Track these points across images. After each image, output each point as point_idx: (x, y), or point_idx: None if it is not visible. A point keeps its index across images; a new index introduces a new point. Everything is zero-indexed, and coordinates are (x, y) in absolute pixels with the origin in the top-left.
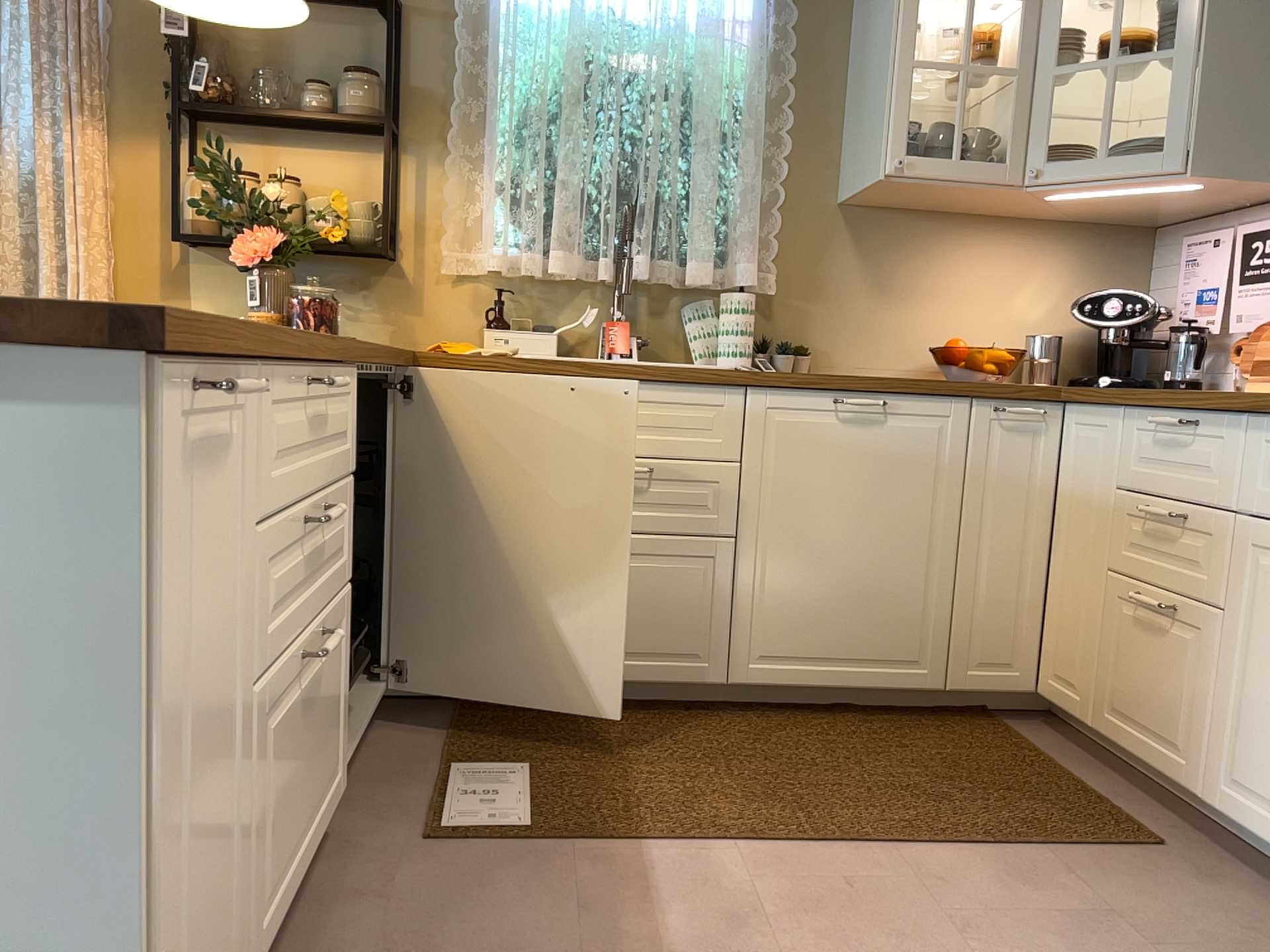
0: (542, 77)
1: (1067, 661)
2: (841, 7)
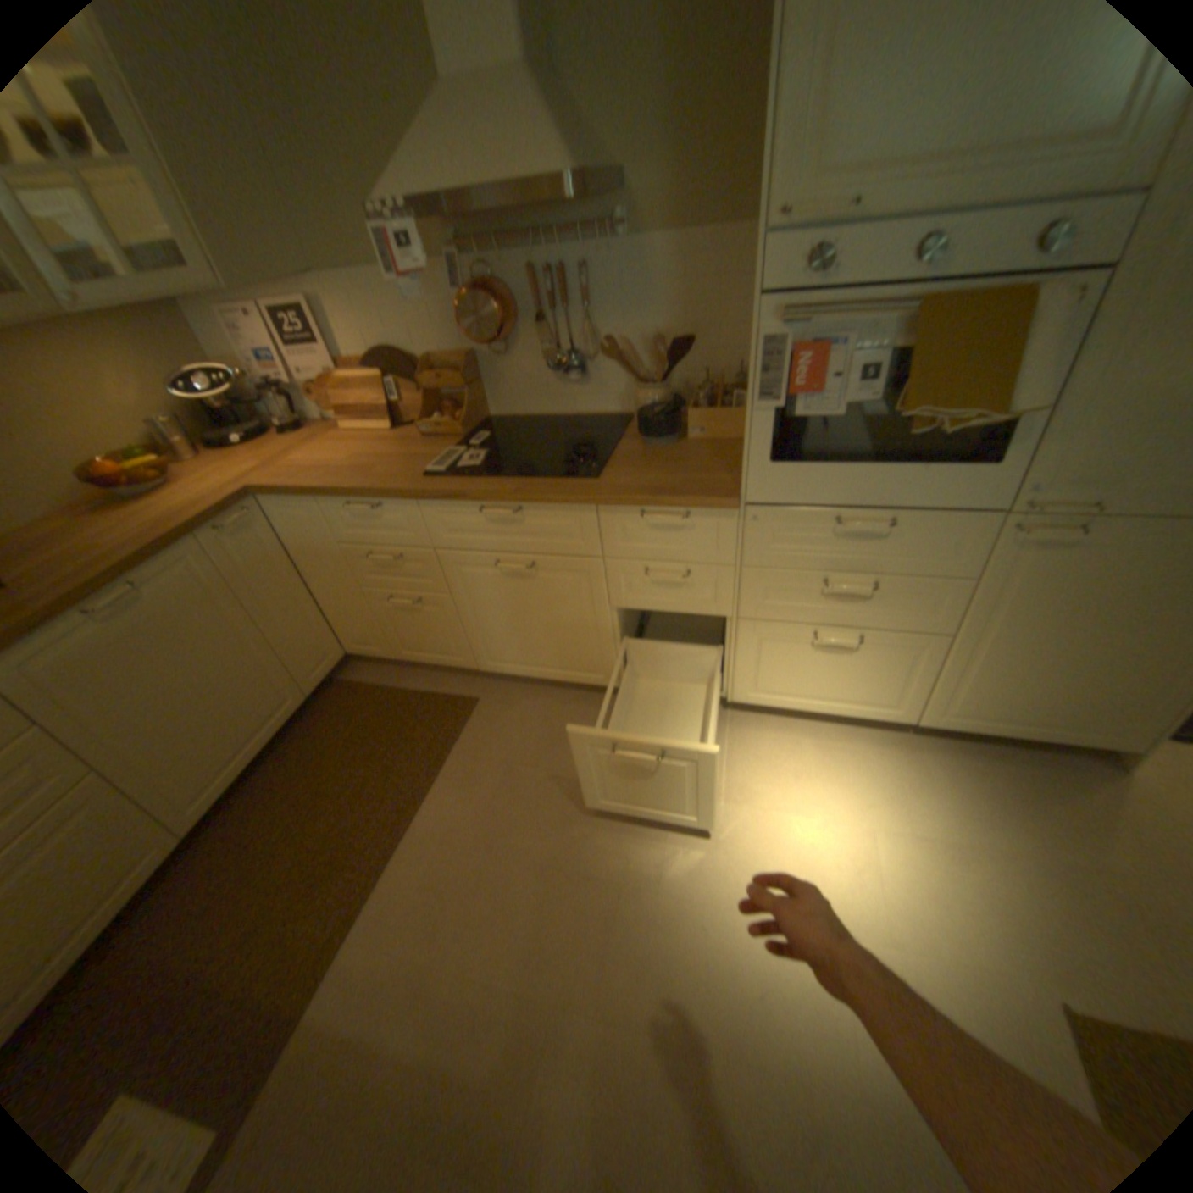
0: None
1: (357, 636)
2: None
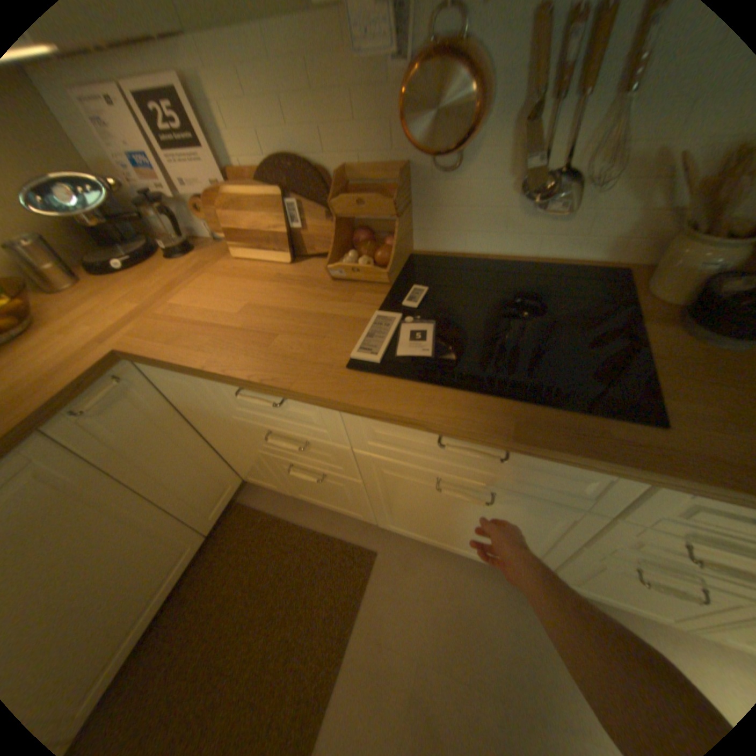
0: None
1: (254, 474)
2: None
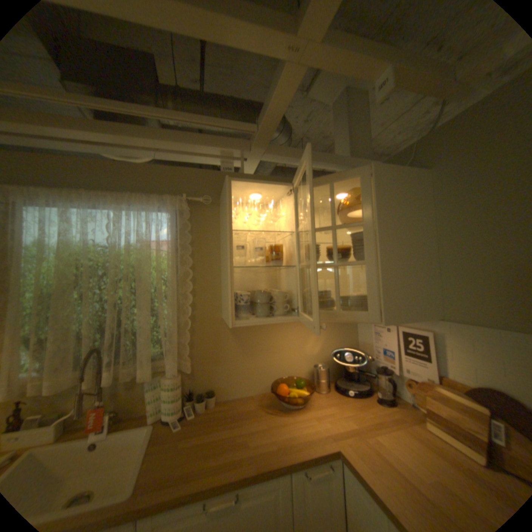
0: (45, 278)
1: None
2: (214, 231)
